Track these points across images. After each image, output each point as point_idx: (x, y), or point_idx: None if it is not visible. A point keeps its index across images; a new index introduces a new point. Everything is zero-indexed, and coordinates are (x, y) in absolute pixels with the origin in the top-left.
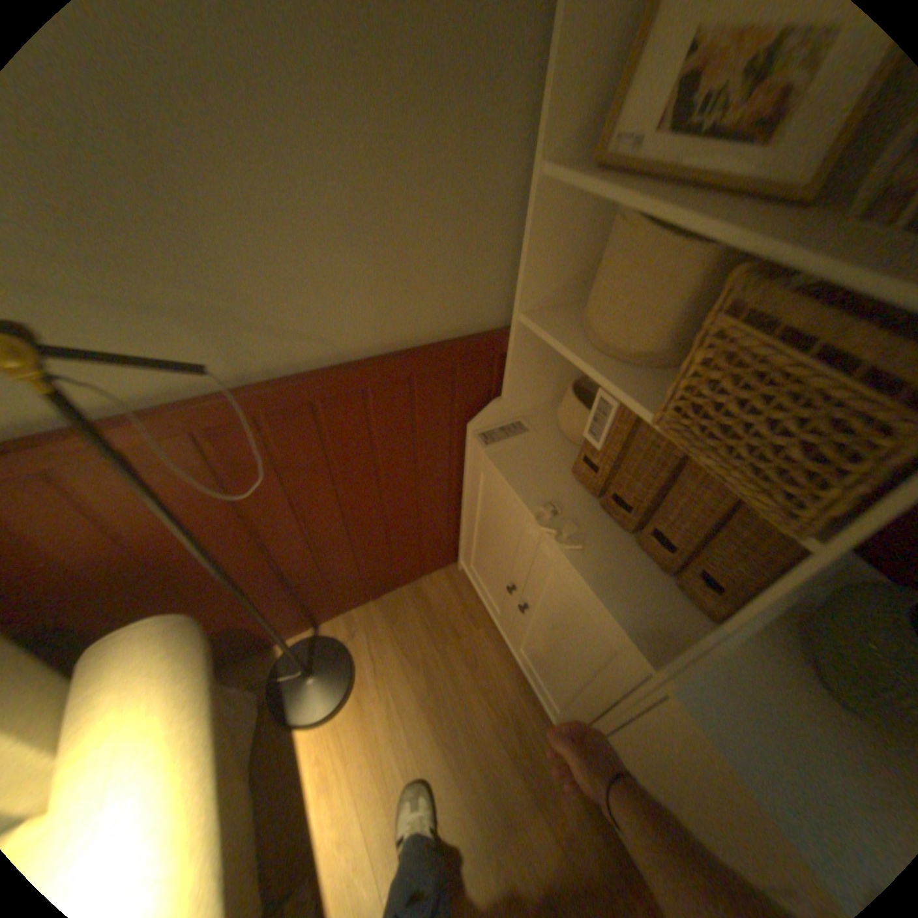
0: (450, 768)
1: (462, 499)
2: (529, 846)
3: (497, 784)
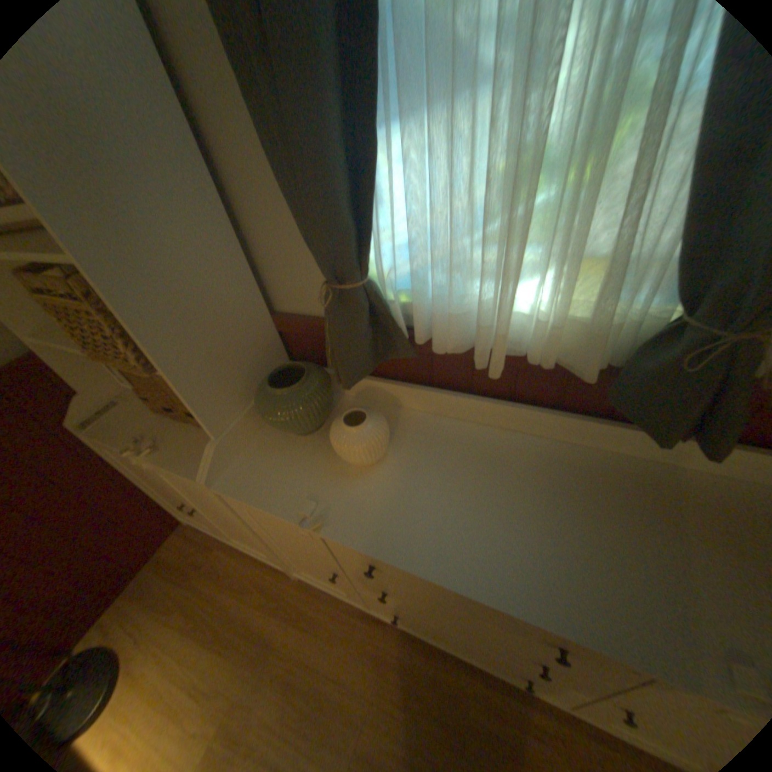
0: (216, 653)
1: (124, 475)
2: (285, 650)
3: (253, 633)
